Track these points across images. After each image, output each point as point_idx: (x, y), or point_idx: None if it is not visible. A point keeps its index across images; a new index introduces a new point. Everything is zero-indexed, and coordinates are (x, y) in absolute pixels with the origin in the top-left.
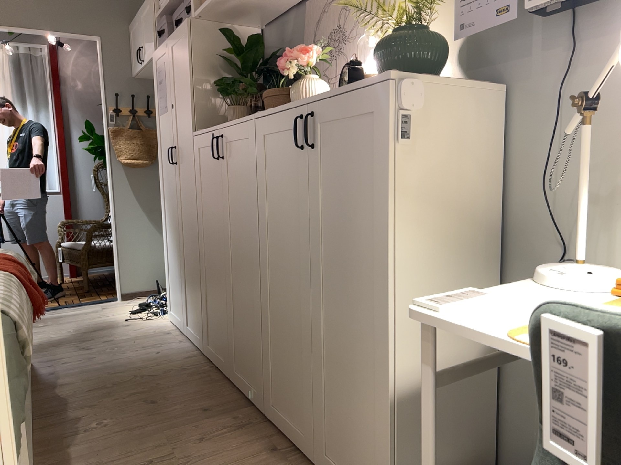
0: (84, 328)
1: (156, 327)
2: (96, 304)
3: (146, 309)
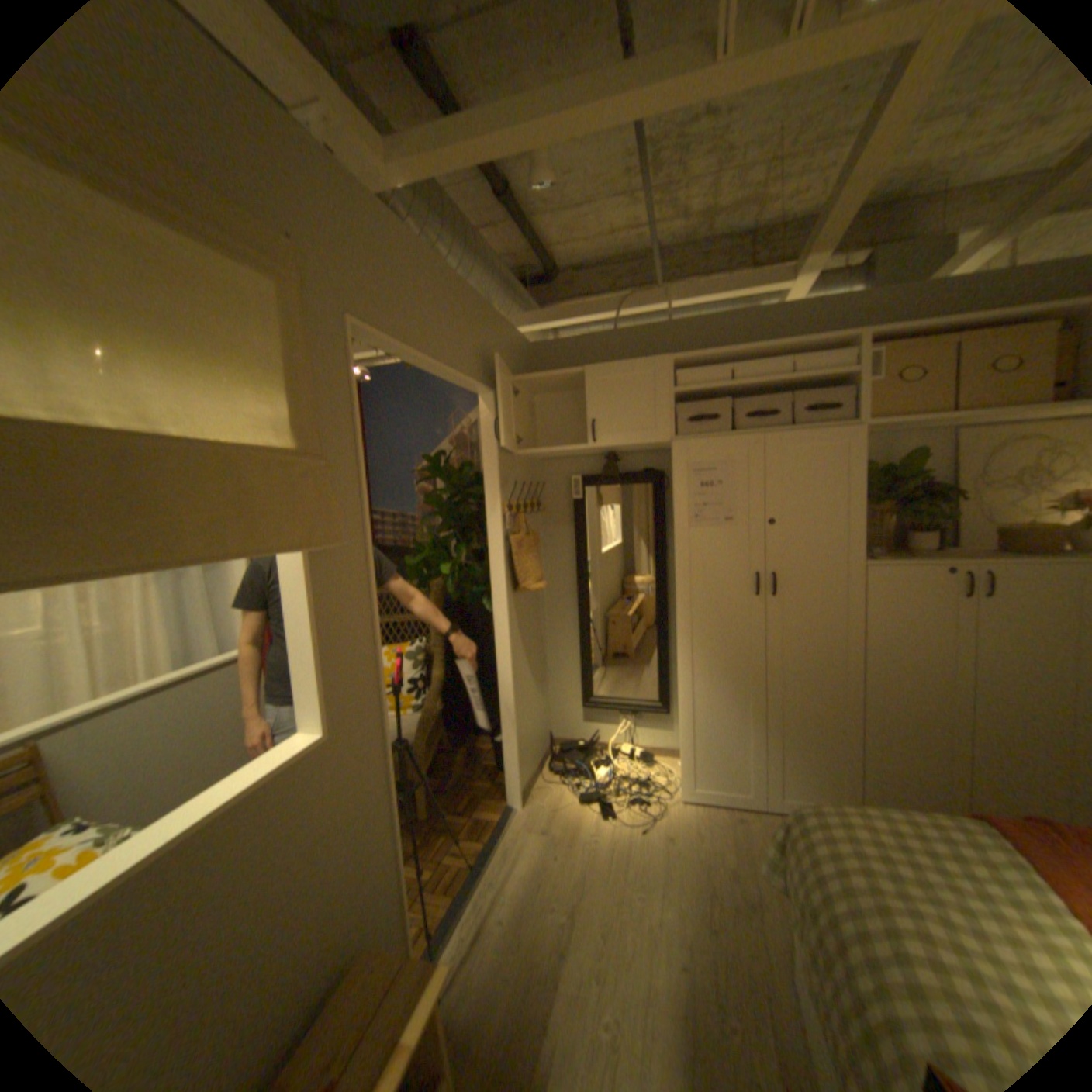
0: (638, 881)
1: (704, 824)
2: (509, 836)
3: (602, 805)
